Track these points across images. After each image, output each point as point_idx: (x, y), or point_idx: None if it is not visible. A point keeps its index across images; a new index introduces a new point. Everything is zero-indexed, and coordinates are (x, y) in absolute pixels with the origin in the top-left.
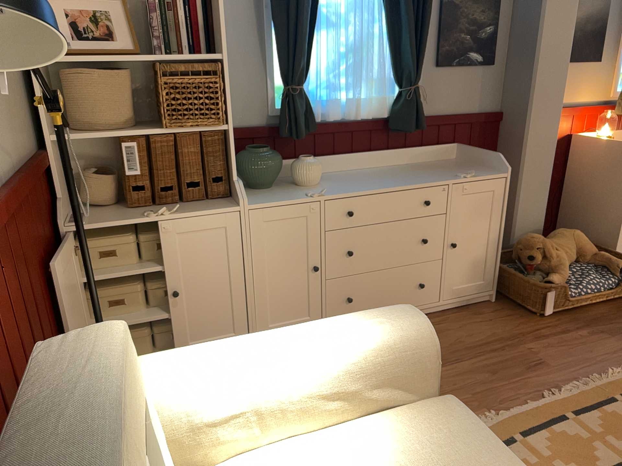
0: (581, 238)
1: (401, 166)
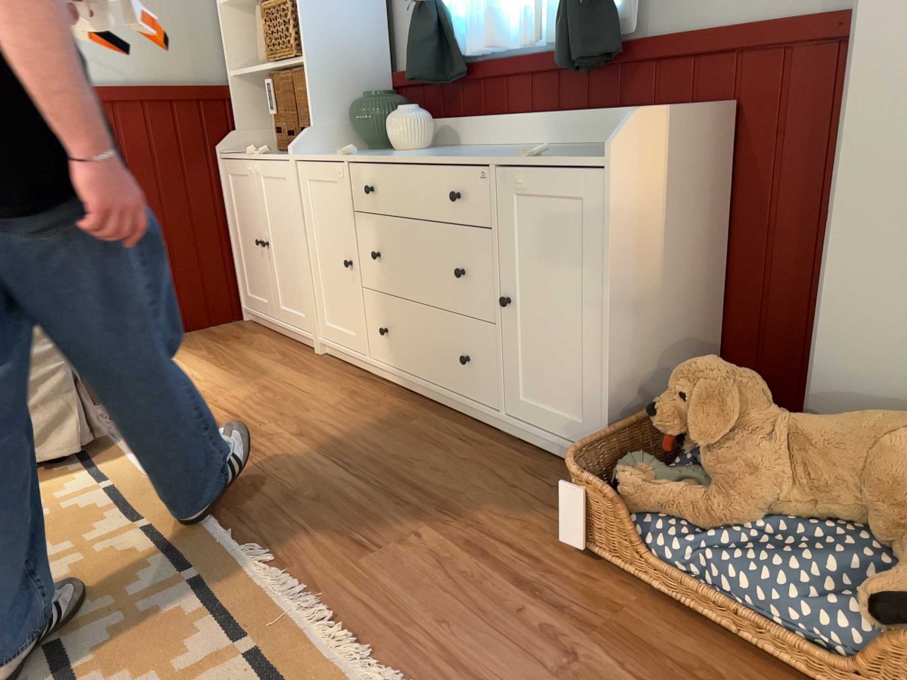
0: None
1: (577, 146)
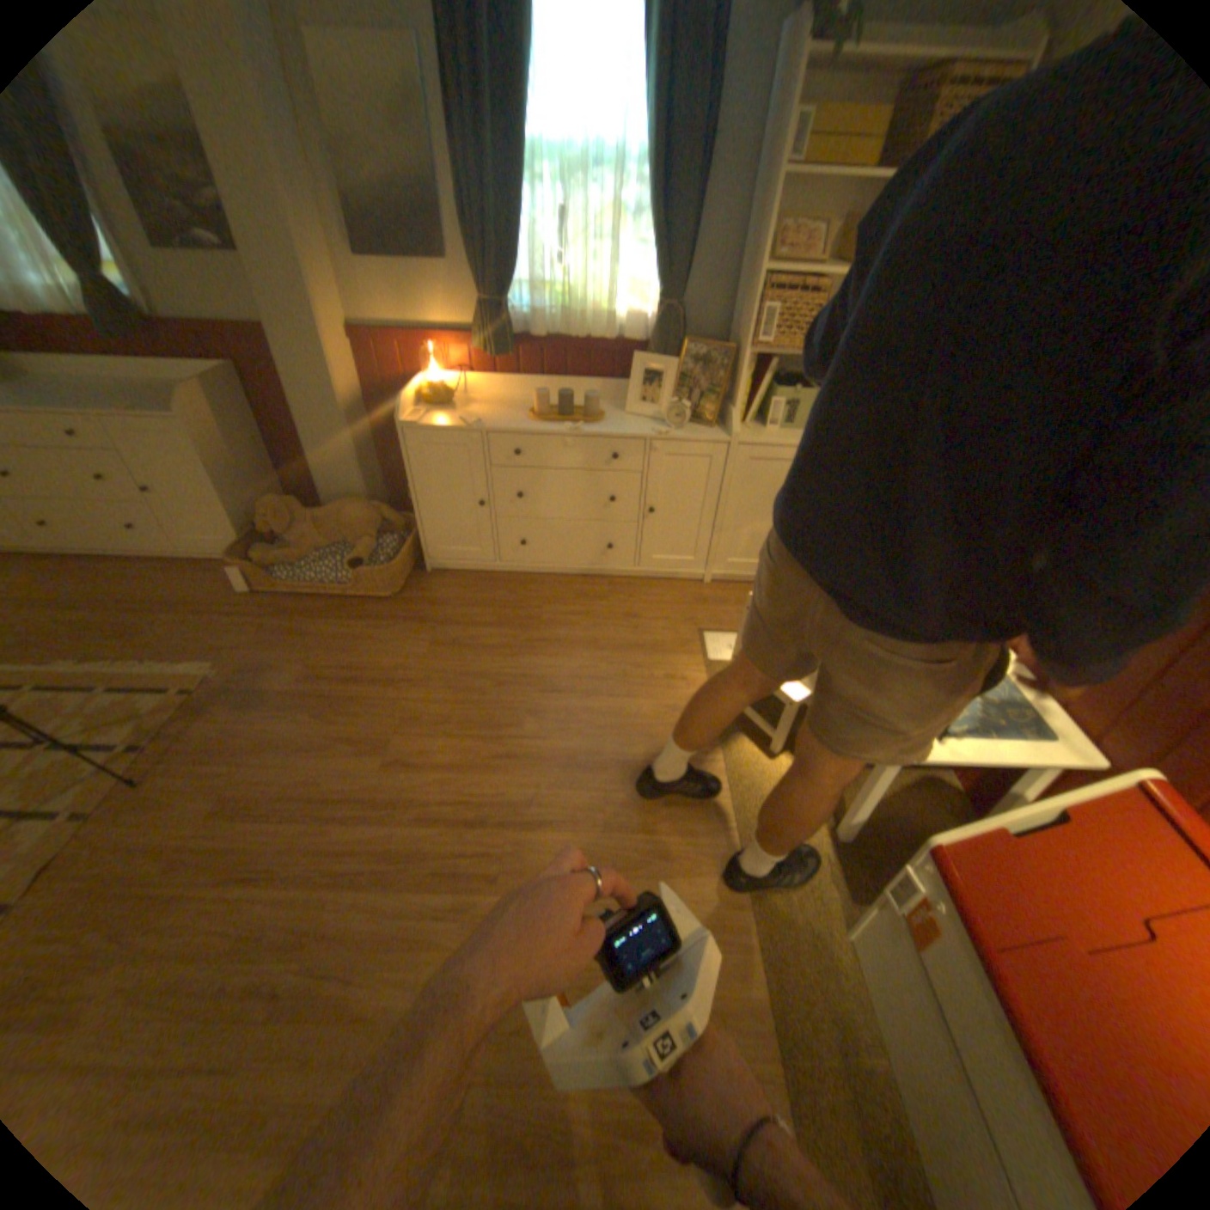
0: (350, 517)
1: (141, 385)
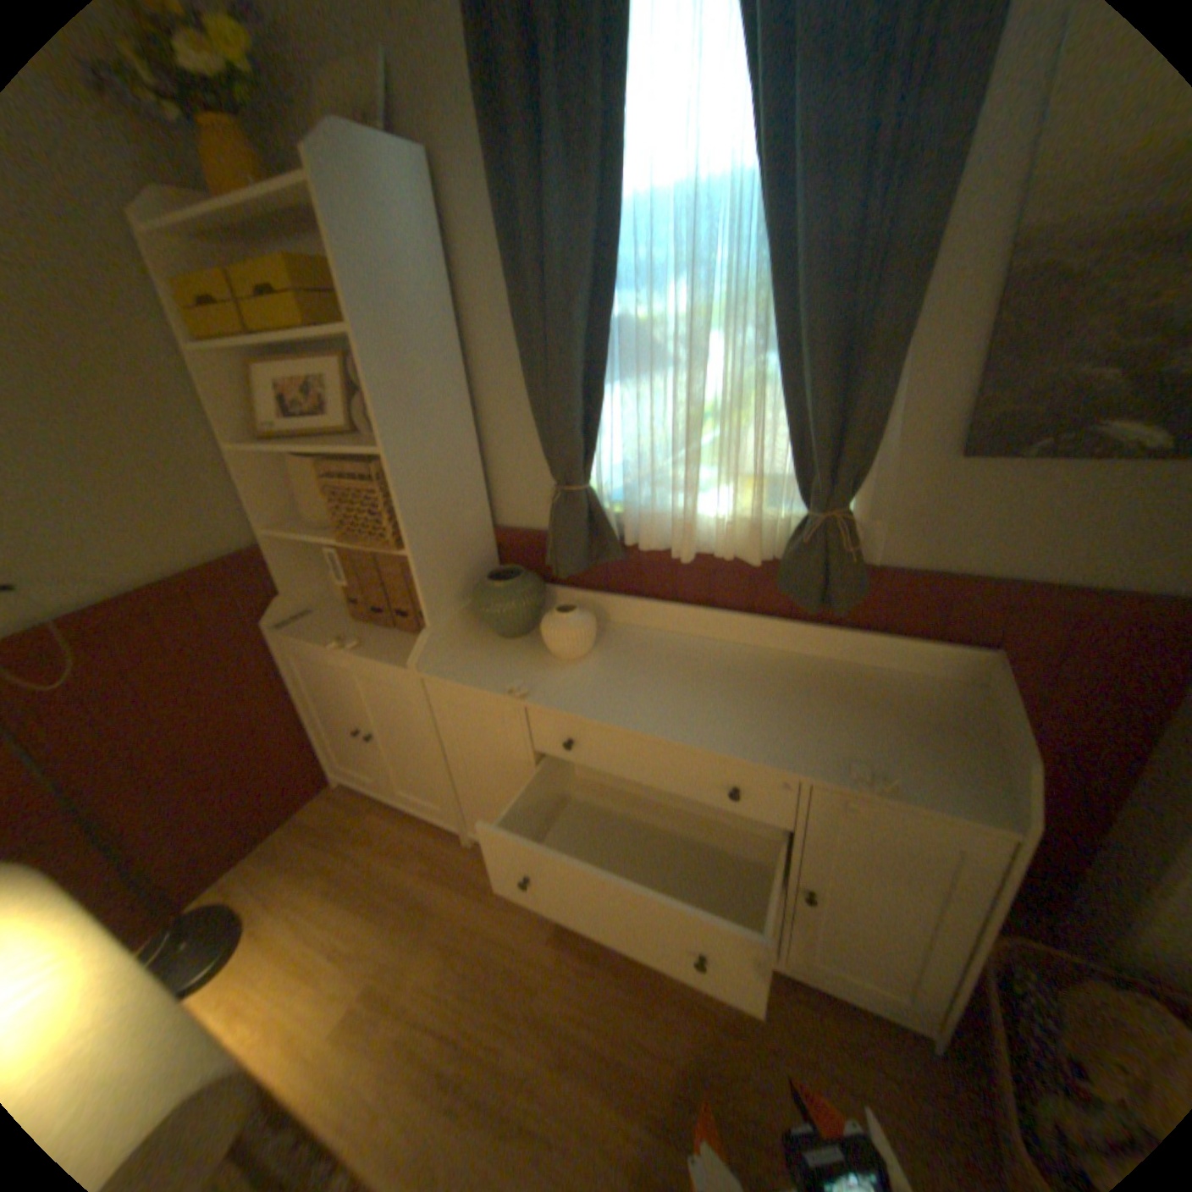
0: None
1: (804, 663)
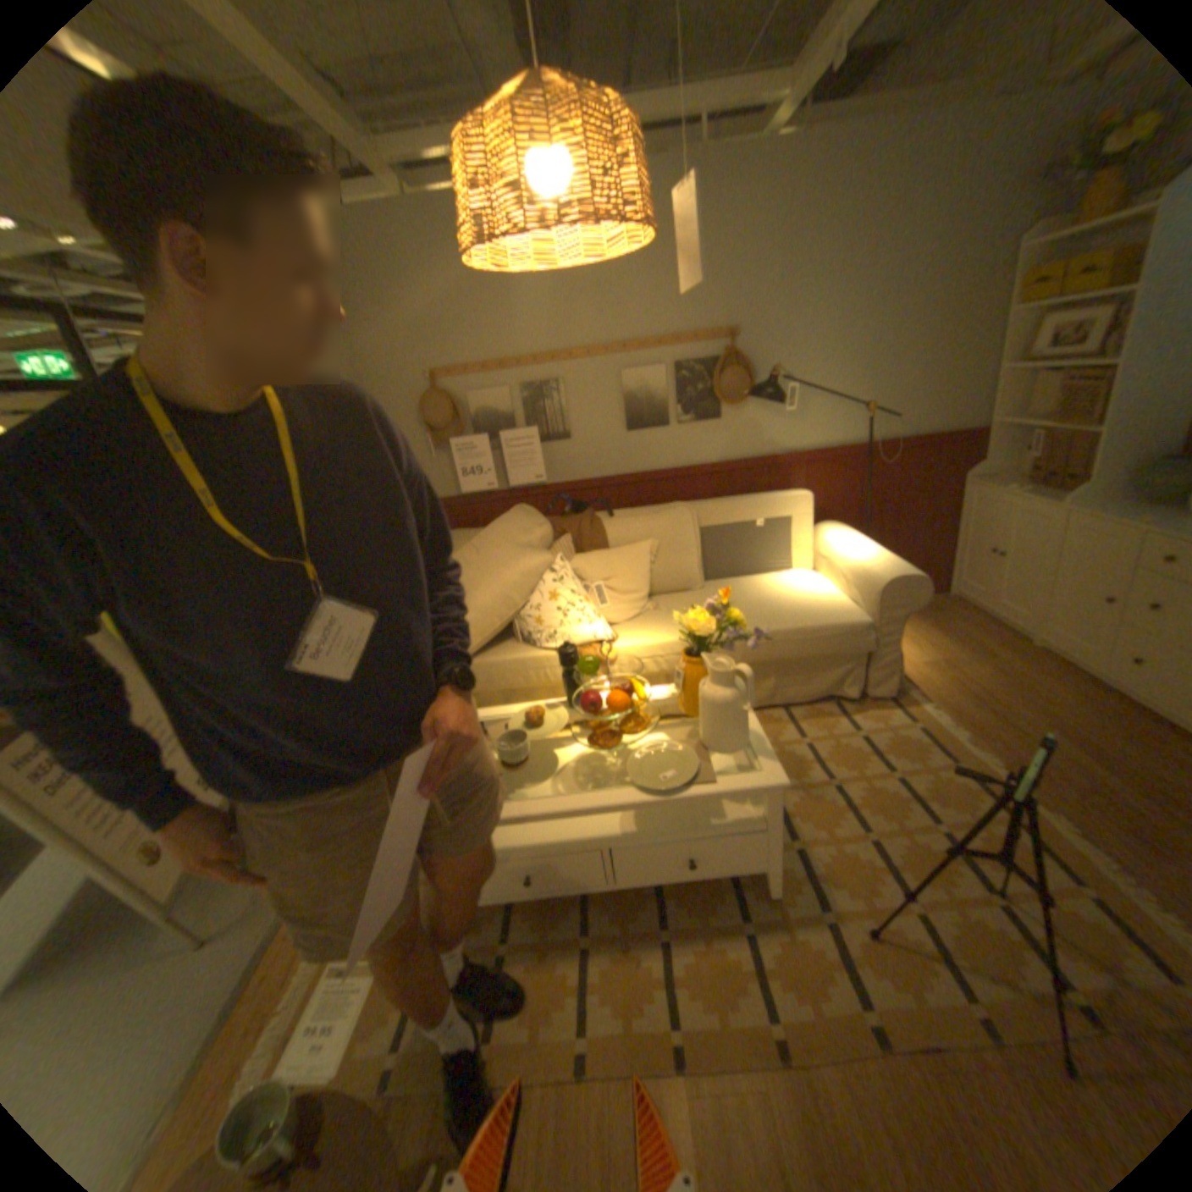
0: None
1: None
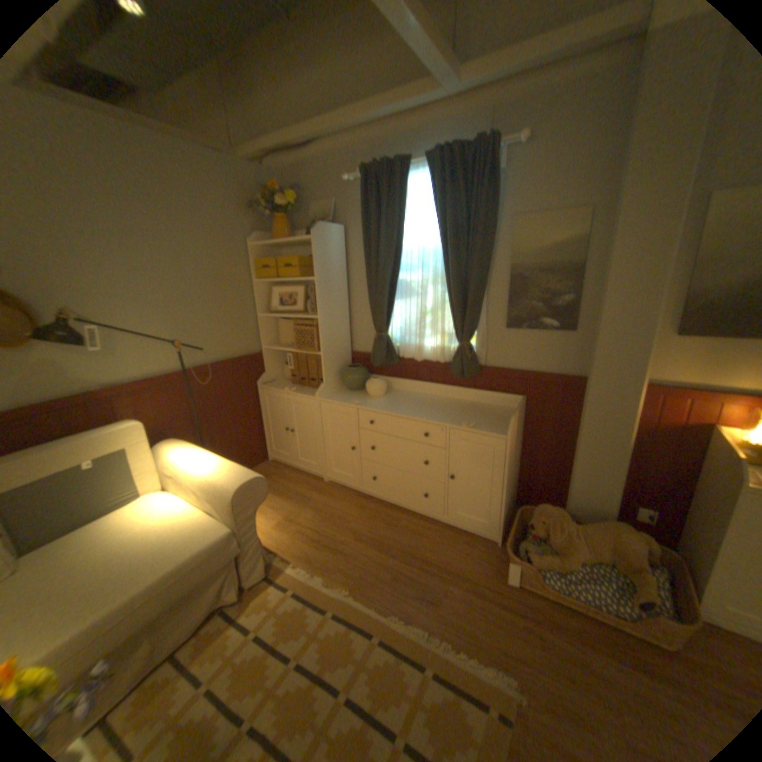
0: (628, 544)
1: (460, 402)
